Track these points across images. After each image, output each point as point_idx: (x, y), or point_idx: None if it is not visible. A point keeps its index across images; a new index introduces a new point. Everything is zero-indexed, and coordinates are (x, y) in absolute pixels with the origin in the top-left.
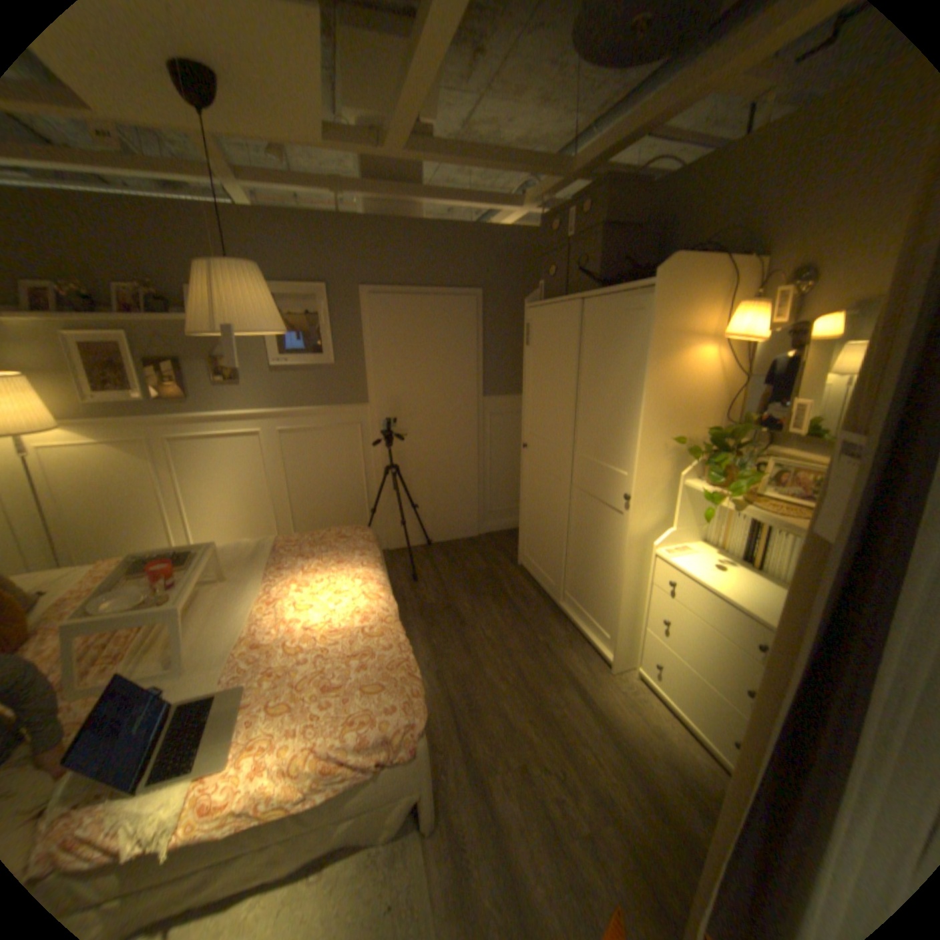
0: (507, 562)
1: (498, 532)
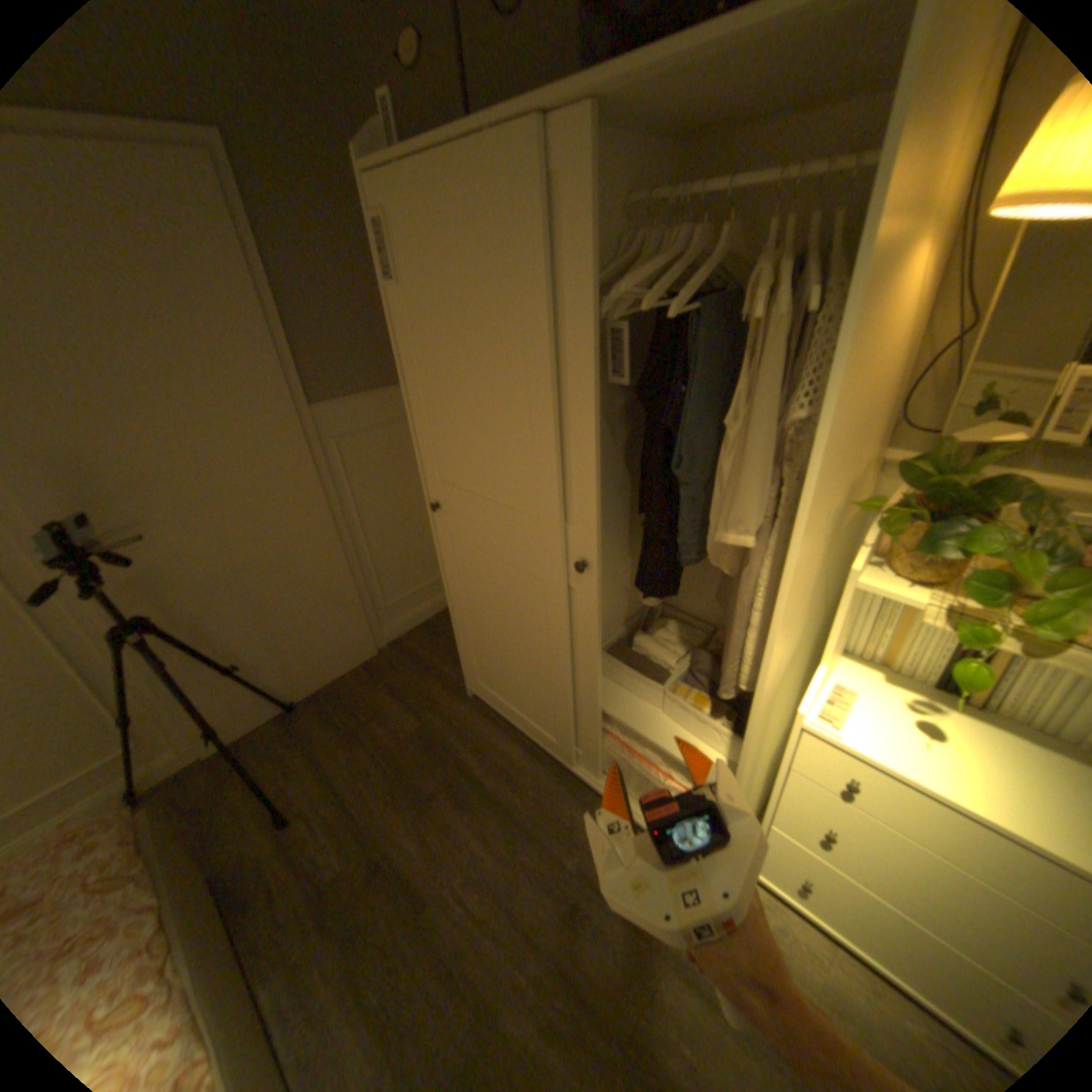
0: (447, 697)
1: (410, 635)
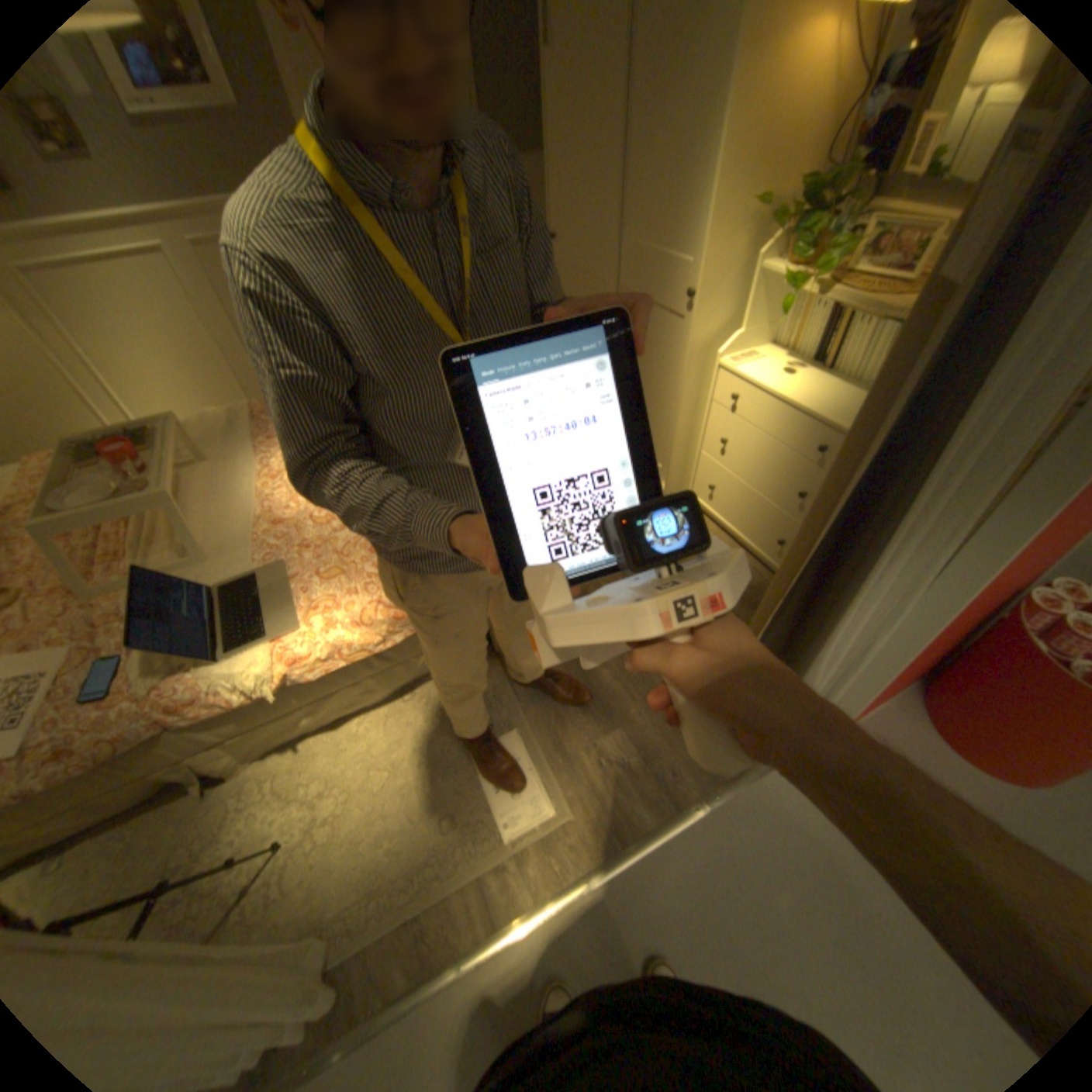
0: None
1: None
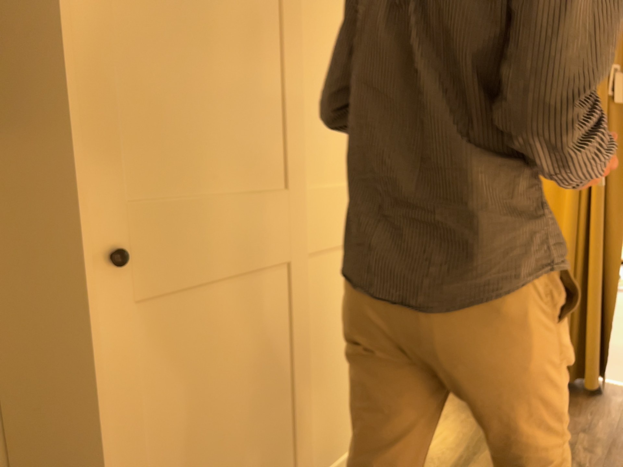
0: None
1: None
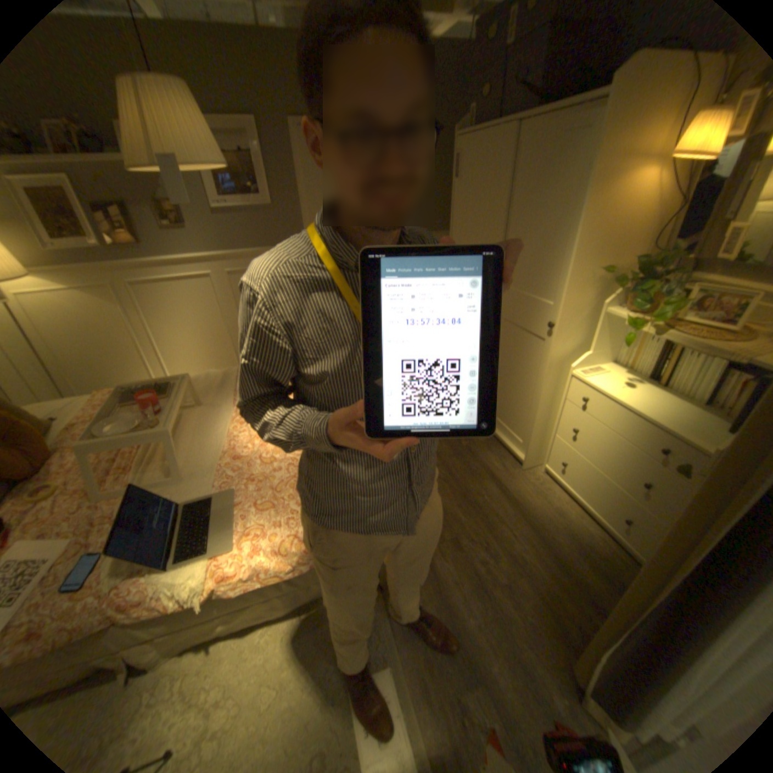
0: None
1: None
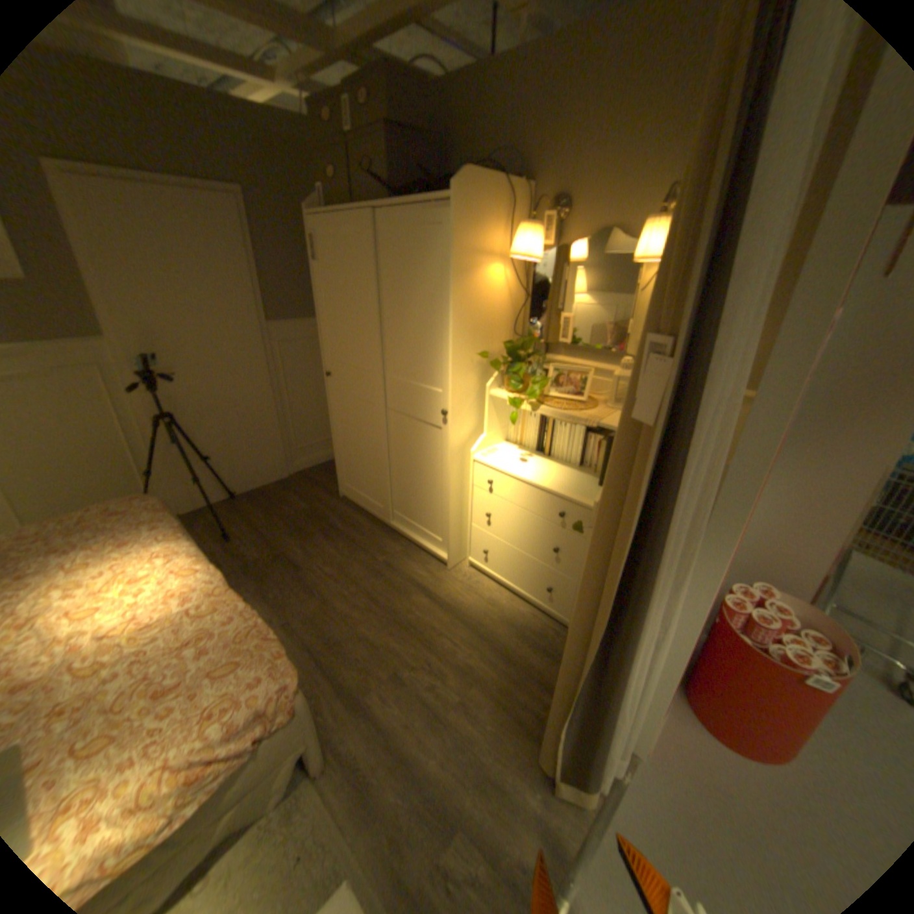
0: (327, 497)
1: (310, 470)
